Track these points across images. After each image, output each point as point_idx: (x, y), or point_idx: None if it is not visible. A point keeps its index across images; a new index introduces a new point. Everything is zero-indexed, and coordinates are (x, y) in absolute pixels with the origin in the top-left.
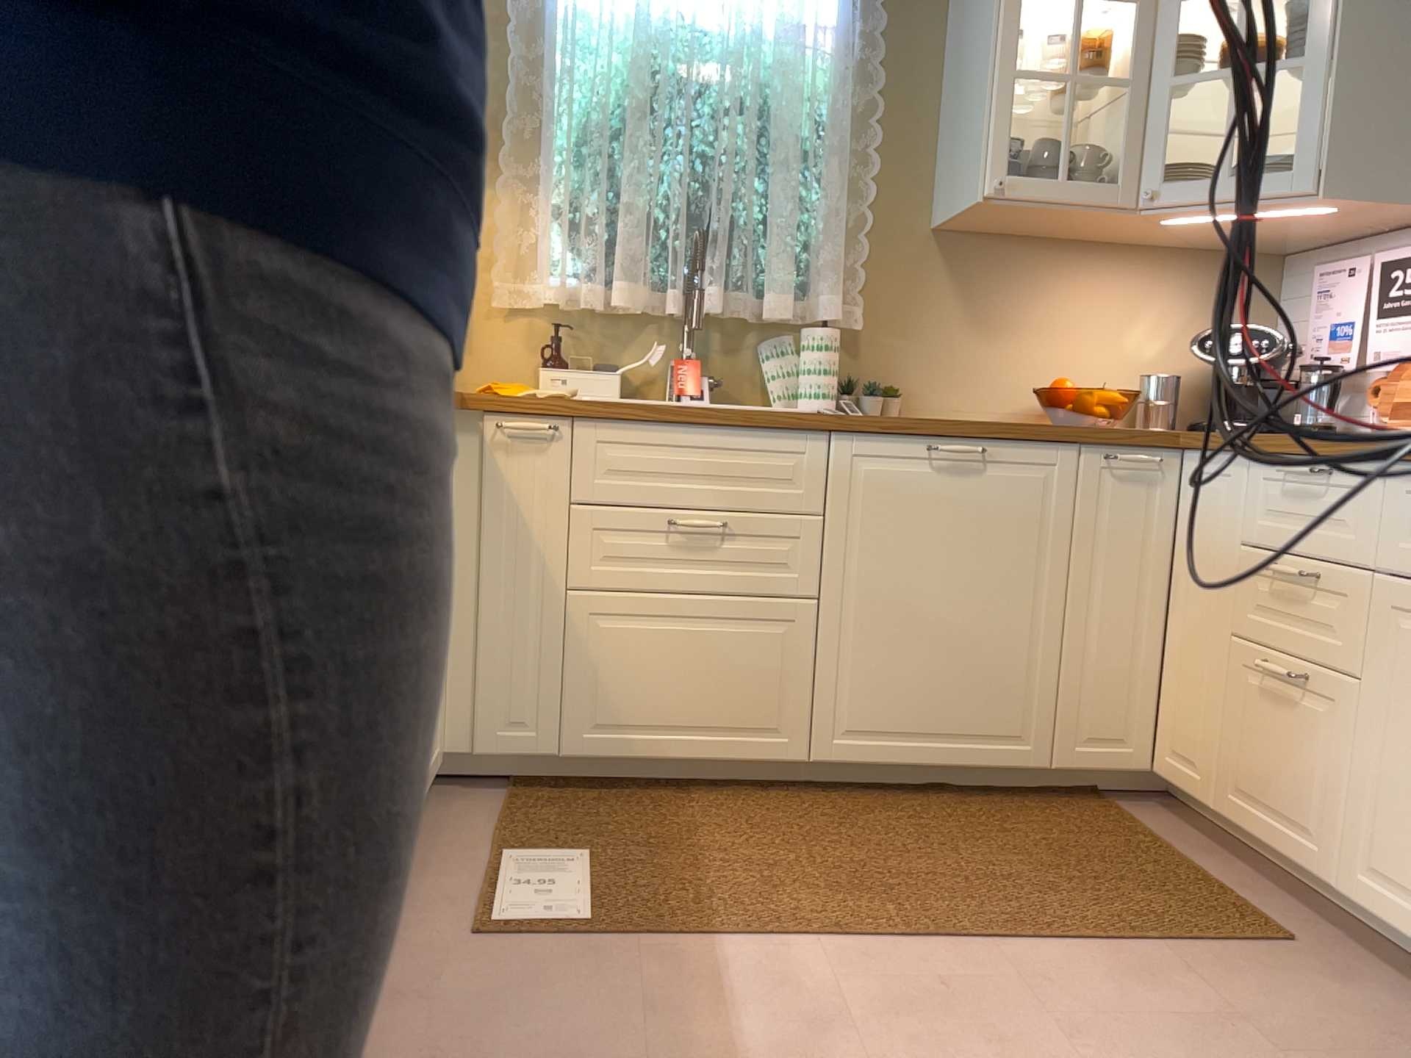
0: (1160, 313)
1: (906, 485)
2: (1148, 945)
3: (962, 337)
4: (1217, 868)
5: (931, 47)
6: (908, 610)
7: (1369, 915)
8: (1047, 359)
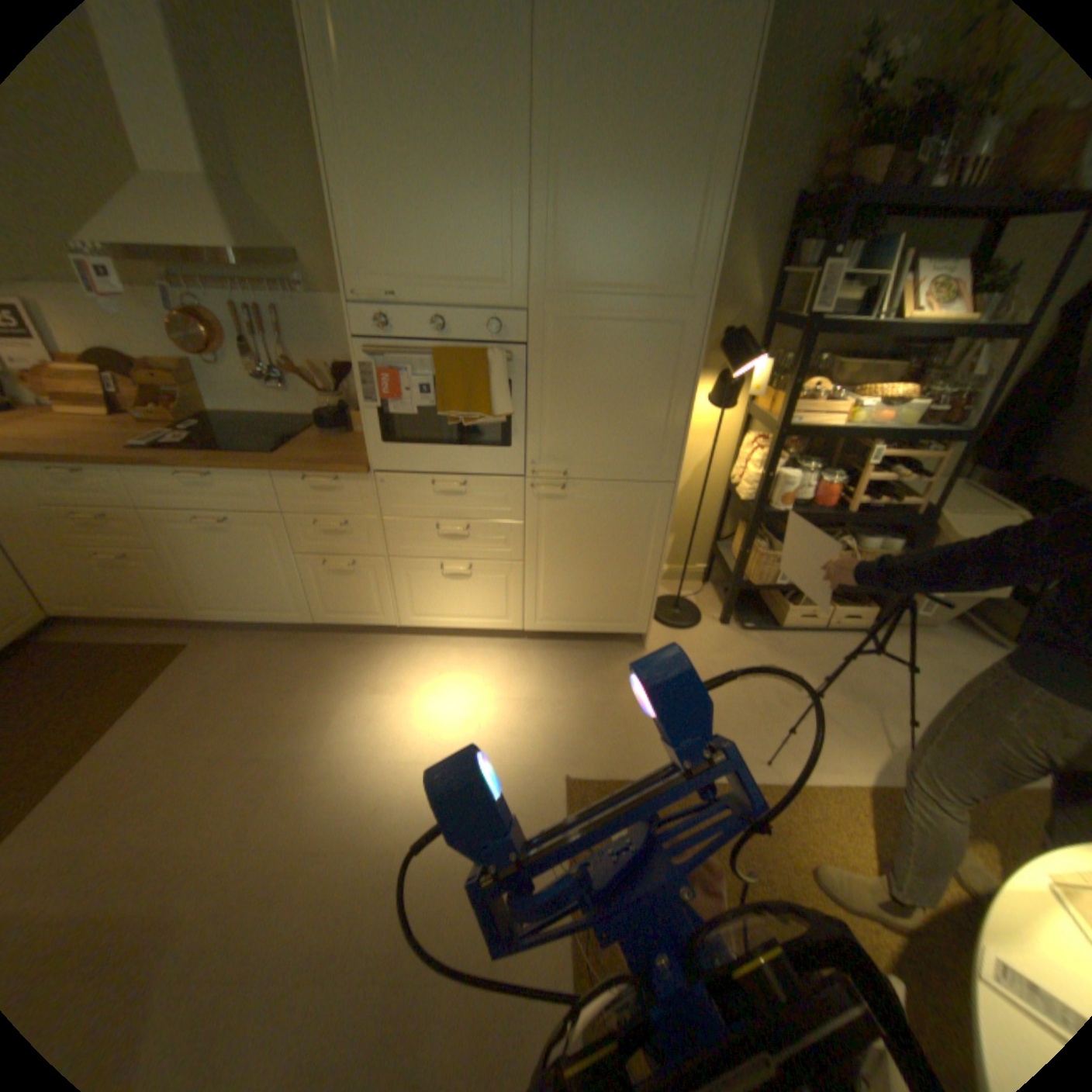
0: None
1: None
2: (144, 694)
3: None
4: (124, 639)
5: None
6: None
7: (205, 621)
8: None
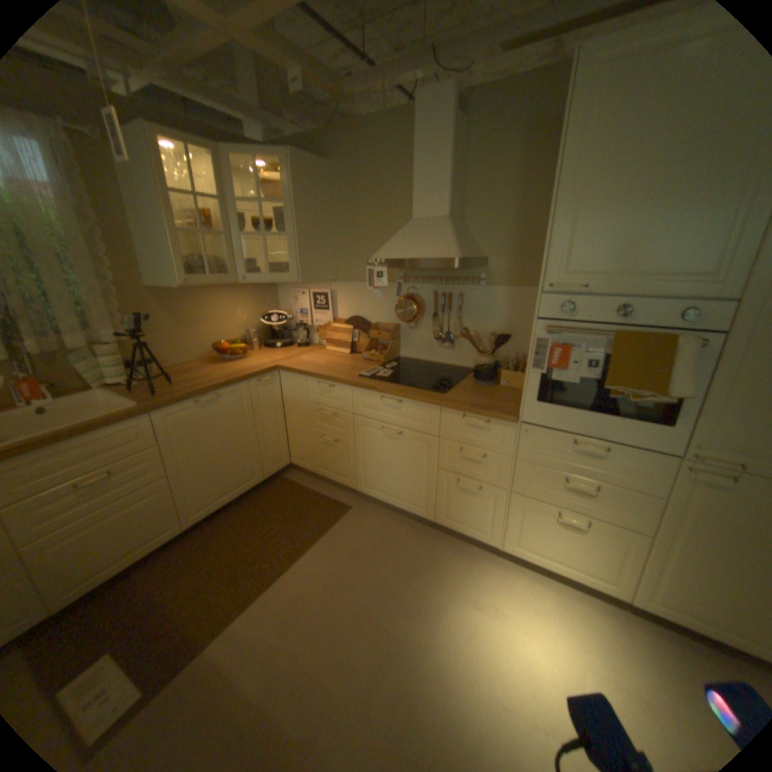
0: (243, 307)
1: (189, 419)
2: (324, 534)
3: (172, 331)
4: (320, 489)
5: (113, 199)
6: (204, 461)
7: (366, 494)
8: (209, 332)
